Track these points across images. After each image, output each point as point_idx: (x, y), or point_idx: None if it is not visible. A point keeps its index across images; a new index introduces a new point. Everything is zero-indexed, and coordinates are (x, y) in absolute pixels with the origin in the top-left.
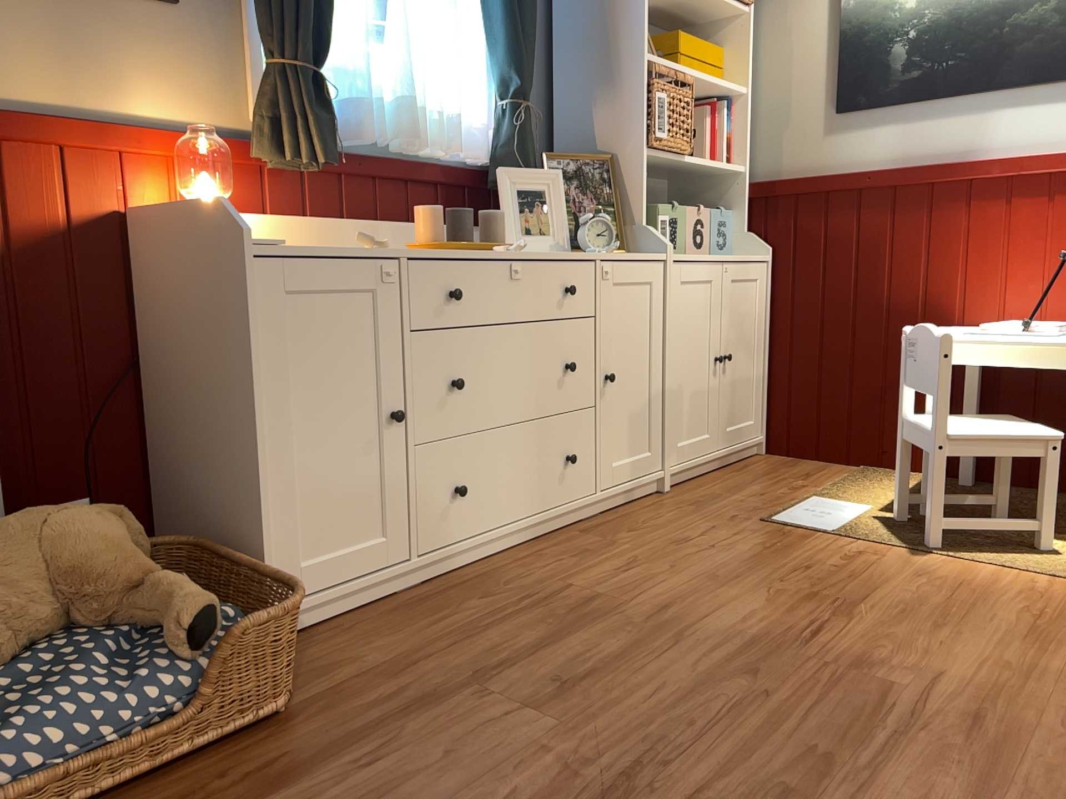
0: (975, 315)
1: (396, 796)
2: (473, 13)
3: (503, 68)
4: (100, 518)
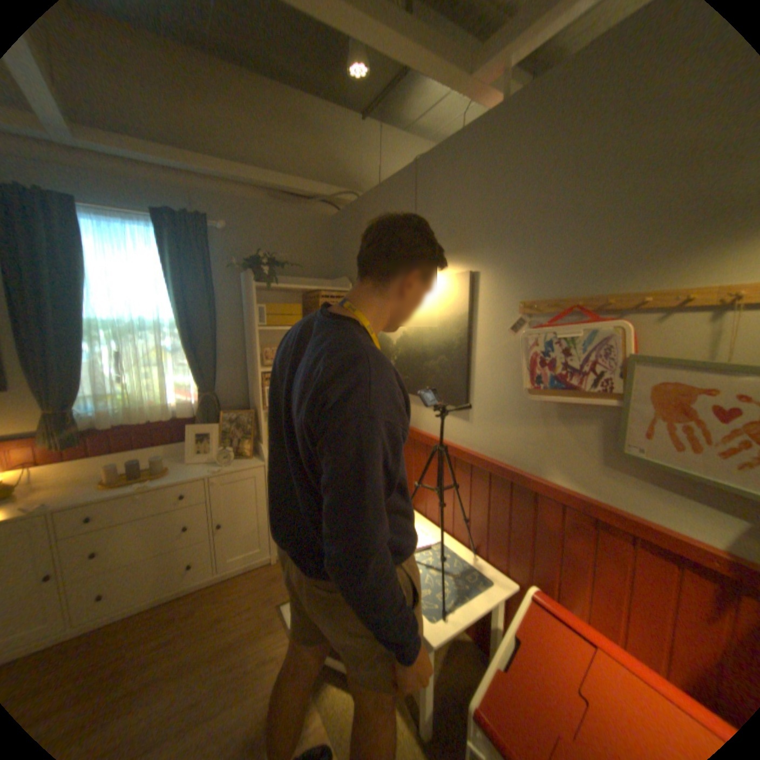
0: (419, 508)
1: None
2: (181, 358)
3: (194, 381)
4: None
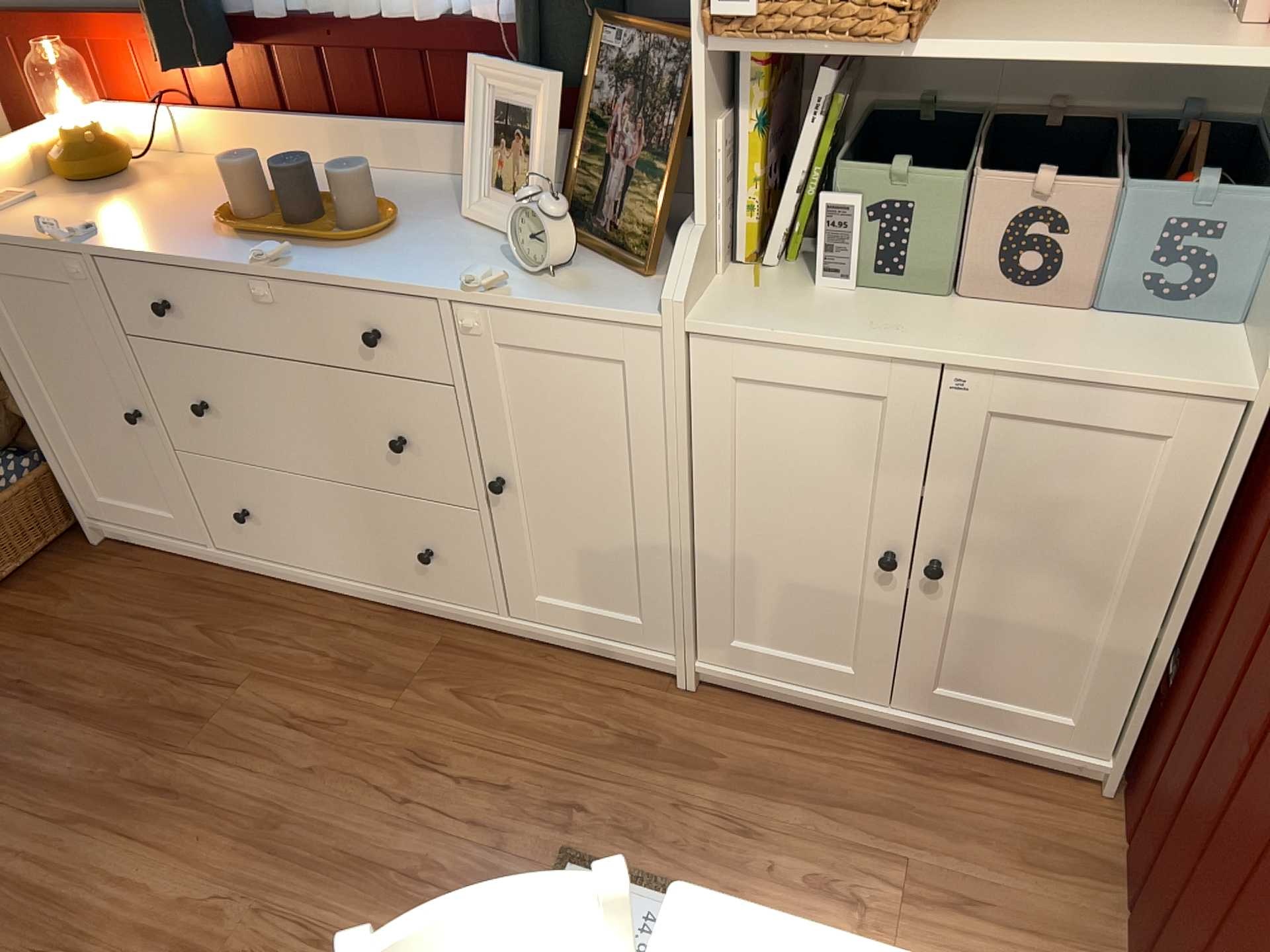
0: None
1: None
2: None
3: None
4: None
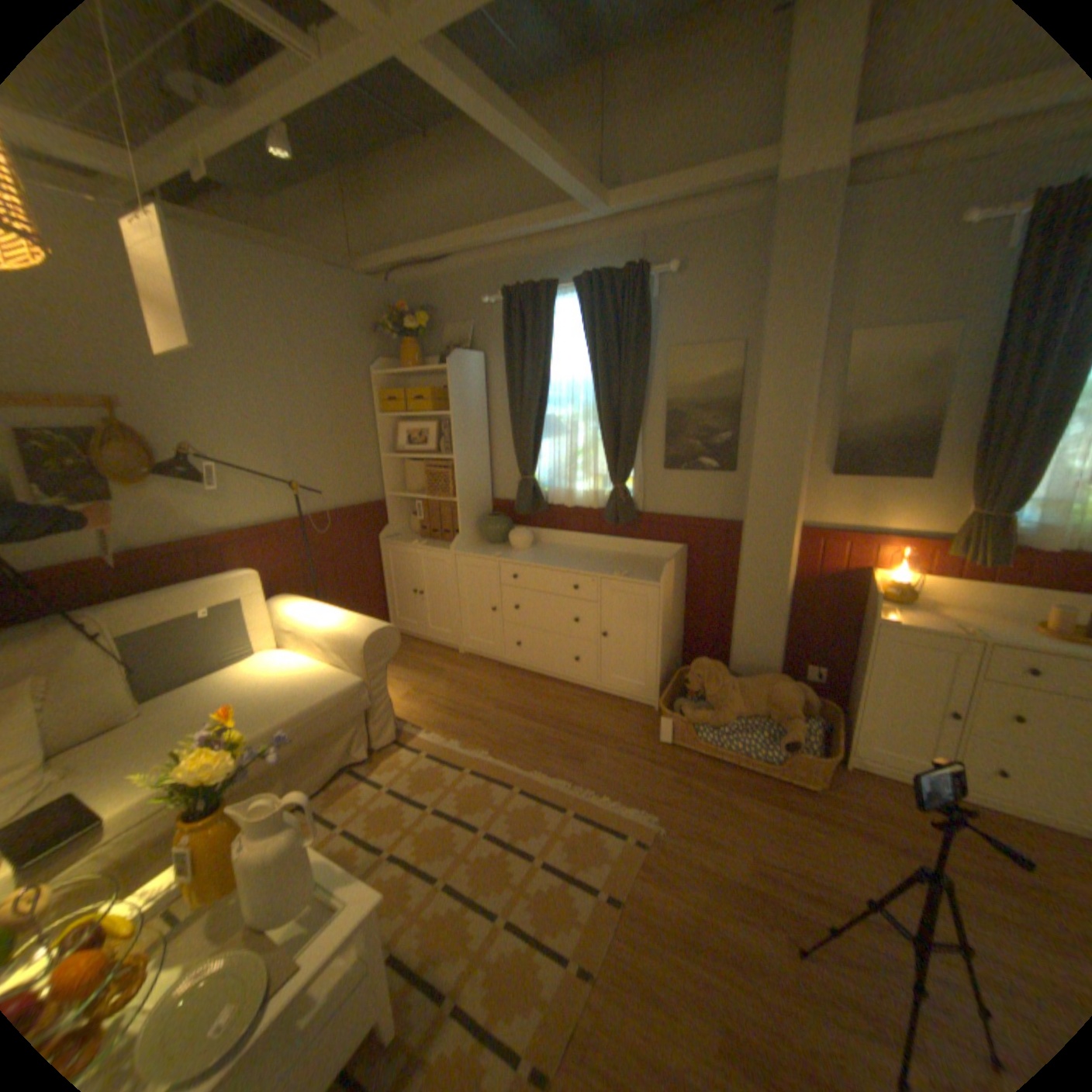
0: None
1: (814, 846)
2: None
3: None
4: (794, 690)
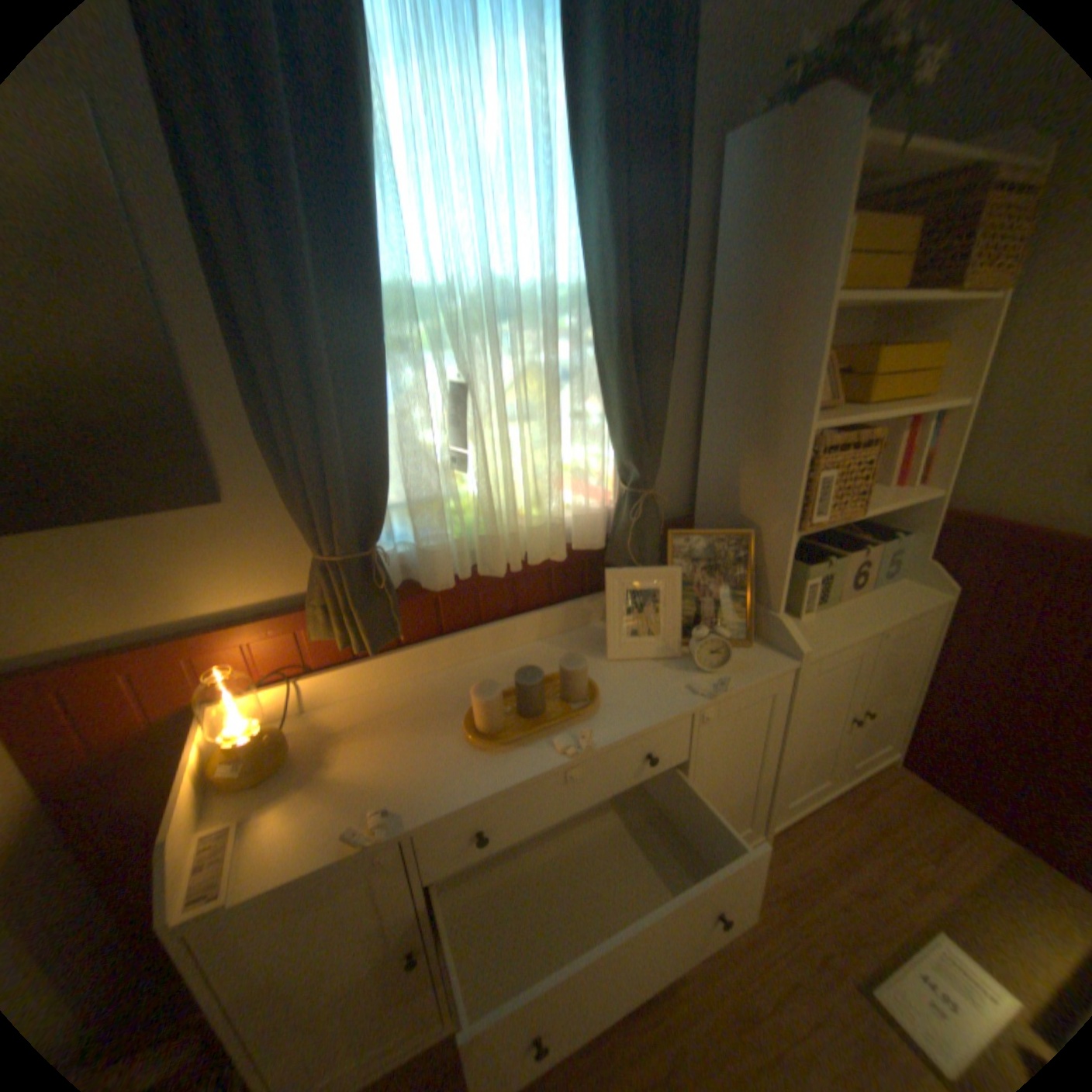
0: None
1: None
2: (590, 392)
3: (622, 454)
4: None
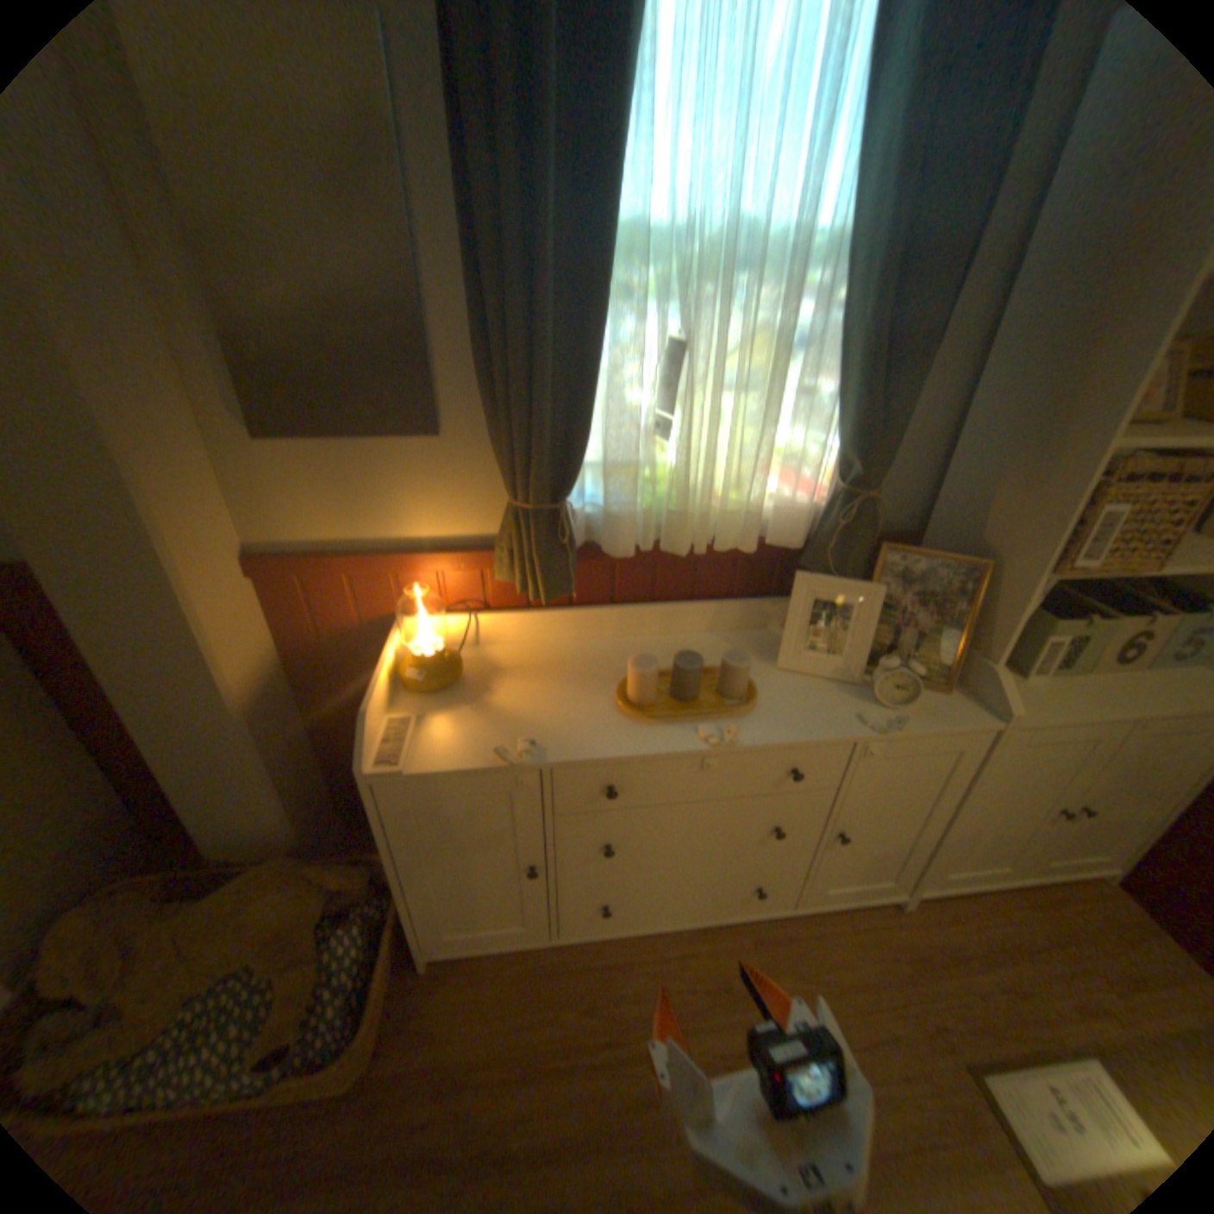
0: None
1: None
2: (827, 366)
3: (847, 445)
4: (287, 903)
